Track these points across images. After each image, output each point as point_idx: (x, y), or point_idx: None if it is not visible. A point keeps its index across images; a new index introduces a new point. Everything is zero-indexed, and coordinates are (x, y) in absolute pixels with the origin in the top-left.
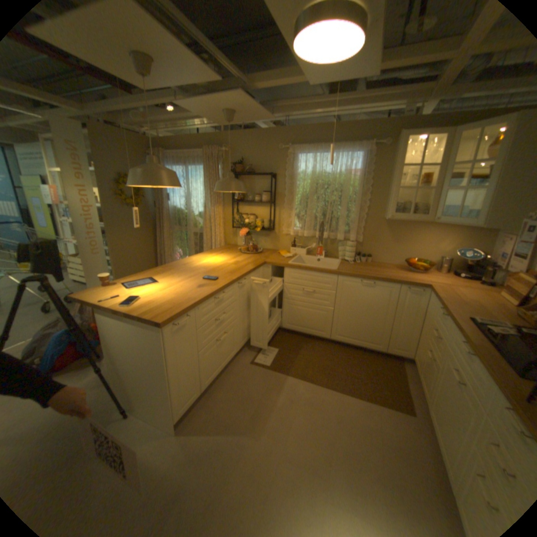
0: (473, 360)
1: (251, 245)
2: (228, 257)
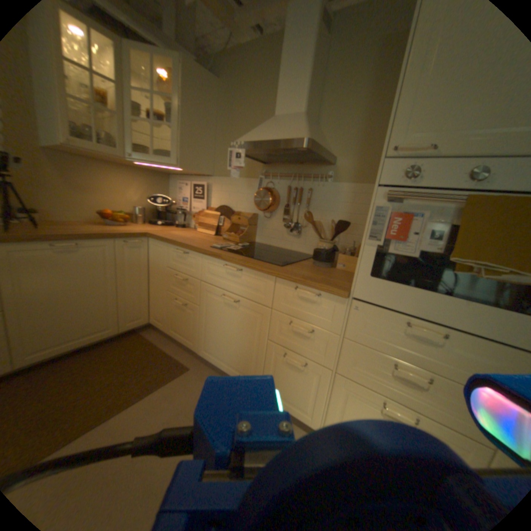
0: (237, 275)
1: None
2: None
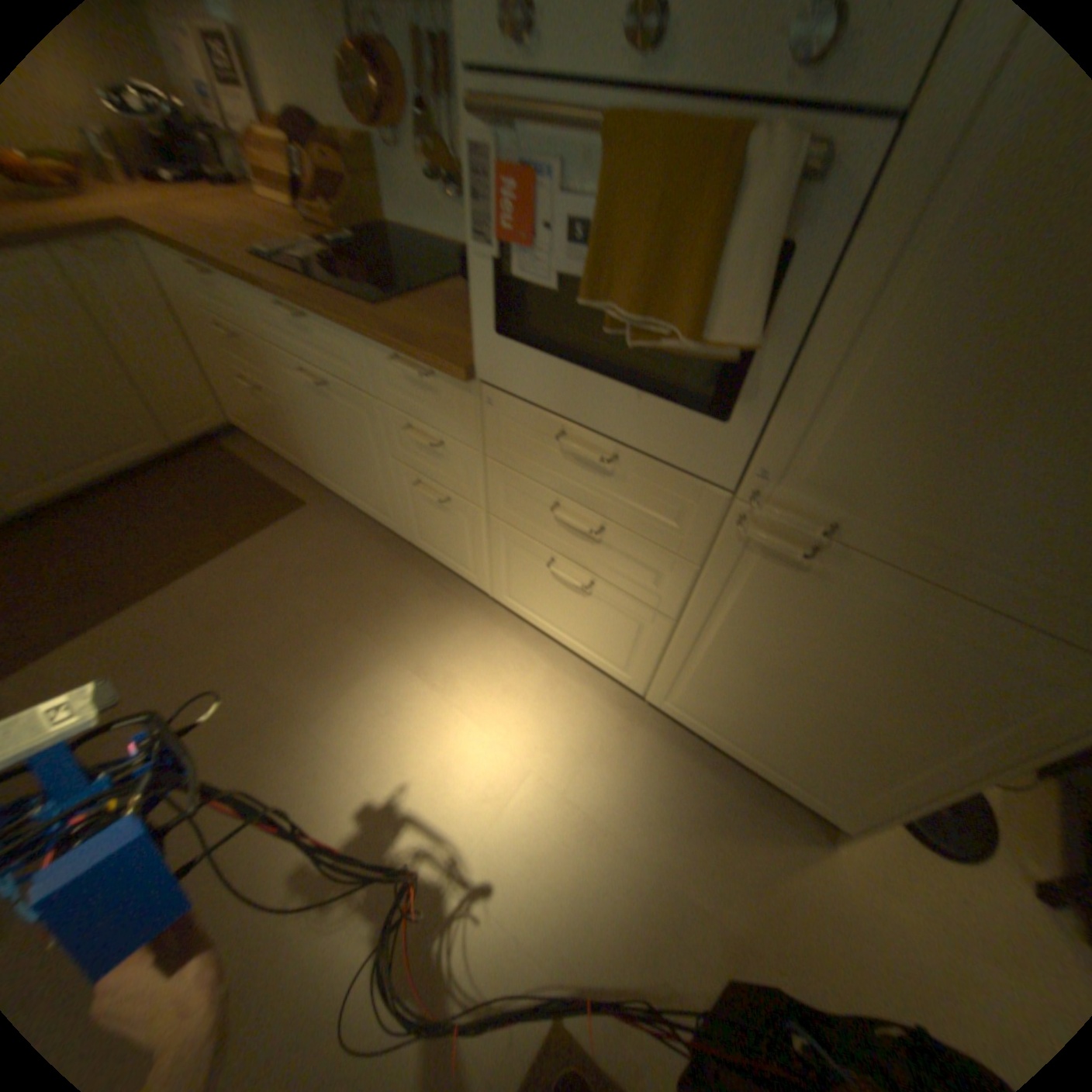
0: (300, 326)
1: None
2: None
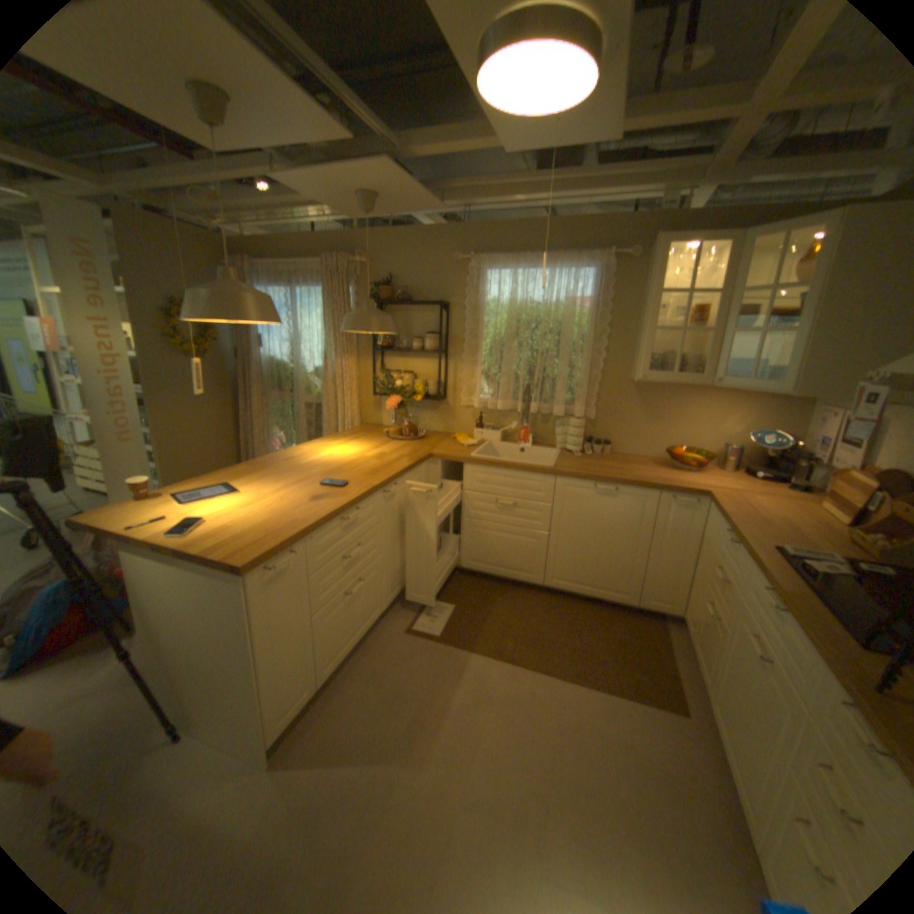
0: (784, 620)
1: (406, 425)
2: (365, 445)
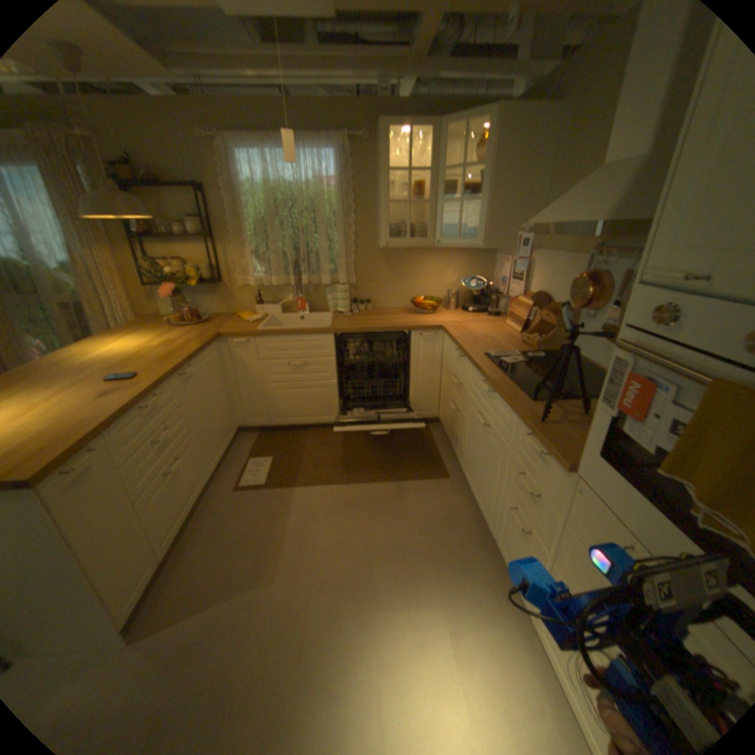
0: (492, 398)
1: (187, 311)
2: (147, 336)
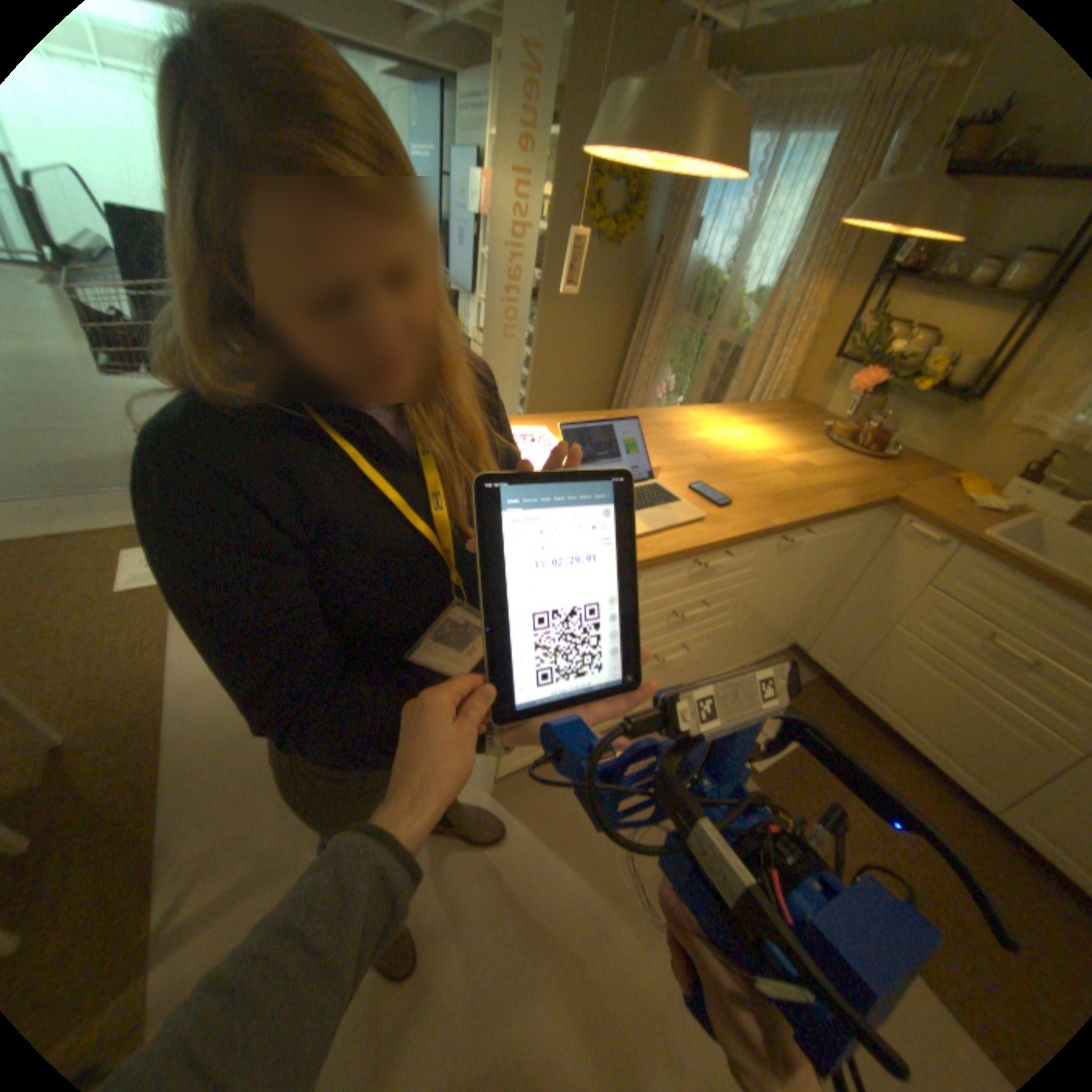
0: None
1: (874, 426)
2: (784, 438)
